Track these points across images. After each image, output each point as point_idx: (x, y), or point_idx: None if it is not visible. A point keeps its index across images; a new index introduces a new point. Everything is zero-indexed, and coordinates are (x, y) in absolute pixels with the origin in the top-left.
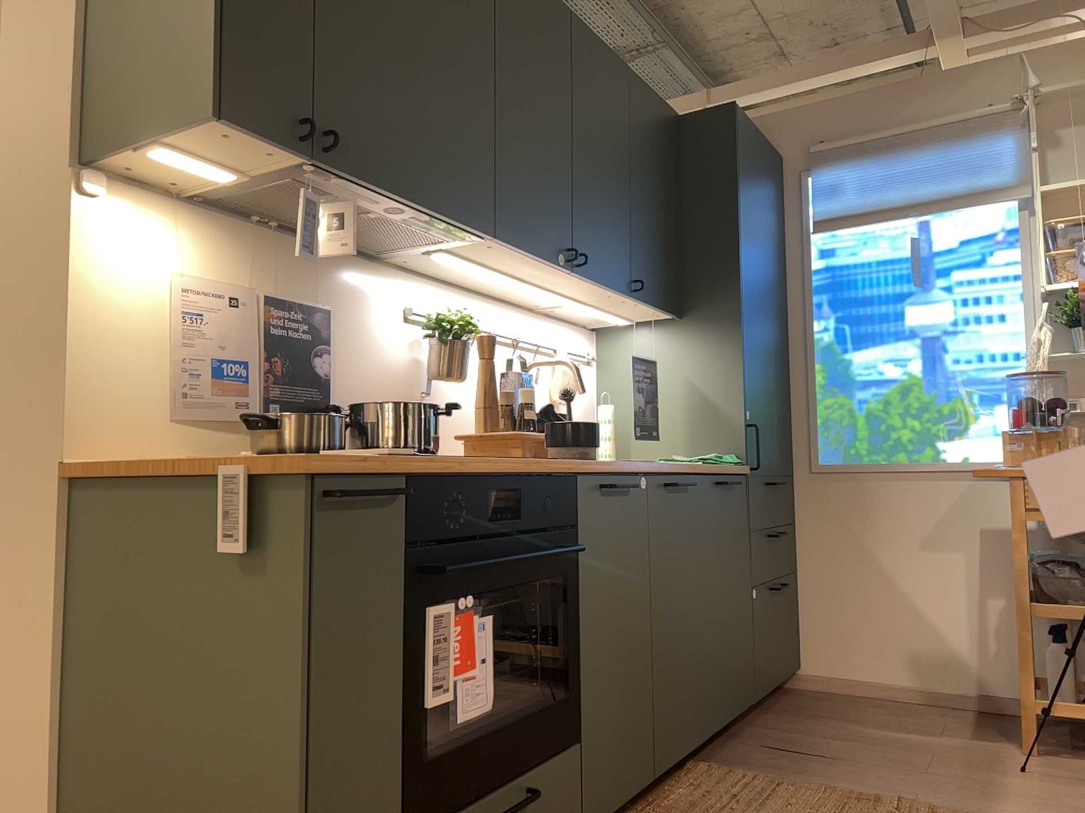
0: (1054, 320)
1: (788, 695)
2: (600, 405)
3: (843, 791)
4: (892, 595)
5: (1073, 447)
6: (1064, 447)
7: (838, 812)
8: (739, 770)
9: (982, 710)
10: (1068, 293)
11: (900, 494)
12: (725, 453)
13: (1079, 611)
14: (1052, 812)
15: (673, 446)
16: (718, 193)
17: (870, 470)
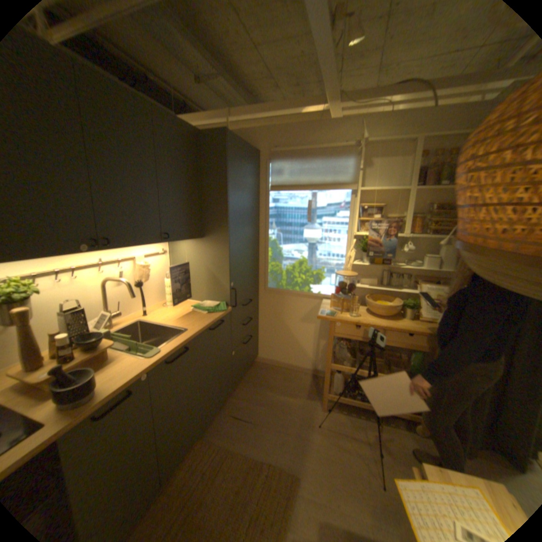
0: (358, 245)
1: (251, 369)
2: (166, 277)
3: (249, 461)
4: (289, 336)
5: (355, 306)
6: (352, 305)
7: (242, 485)
8: (213, 445)
9: (314, 376)
10: (364, 235)
11: (295, 302)
12: (221, 301)
13: (347, 369)
14: (323, 466)
15: (201, 294)
16: (218, 178)
17: (286, 292)
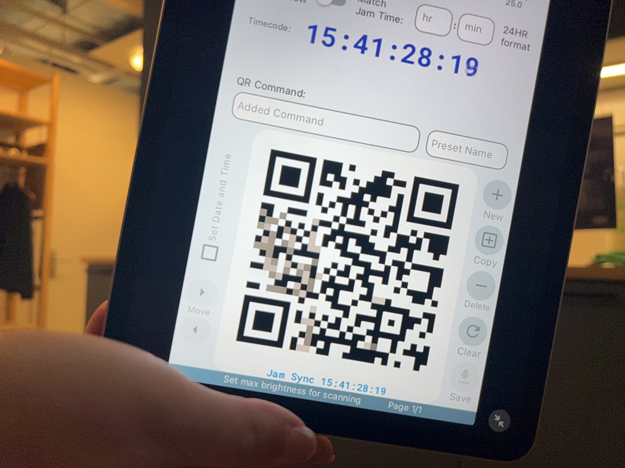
0: None
1: None
2: None
3: None
4: None
5: None
6: None
7: None
8: None
9: None
10: None
11: None
12: None
13: None
14: None
15: None
16: None
17: None
